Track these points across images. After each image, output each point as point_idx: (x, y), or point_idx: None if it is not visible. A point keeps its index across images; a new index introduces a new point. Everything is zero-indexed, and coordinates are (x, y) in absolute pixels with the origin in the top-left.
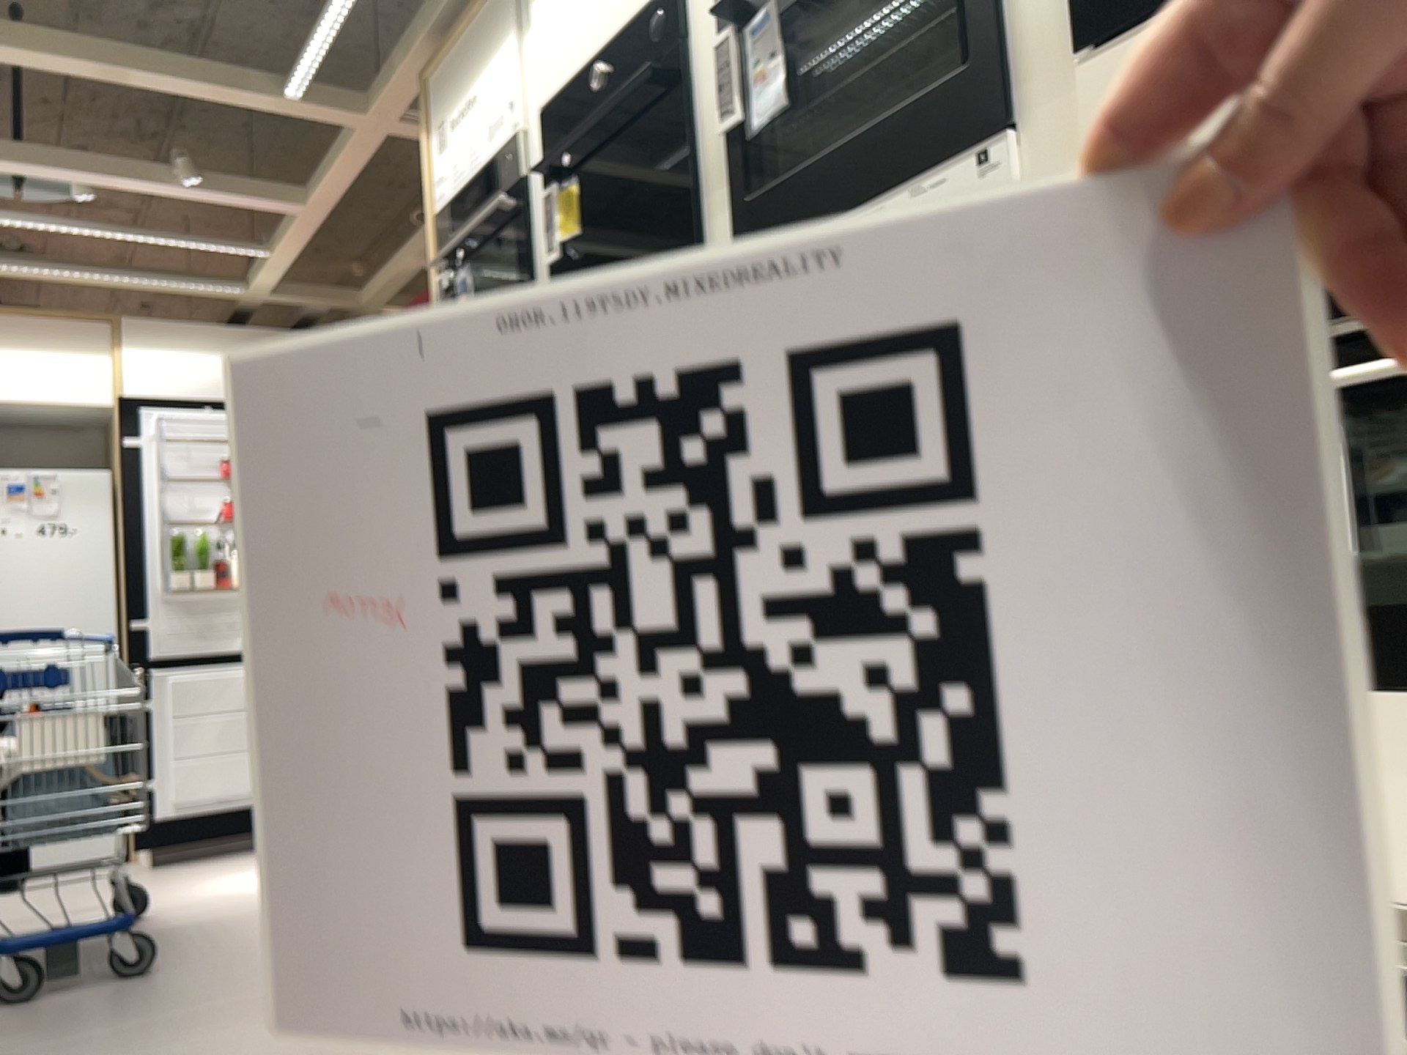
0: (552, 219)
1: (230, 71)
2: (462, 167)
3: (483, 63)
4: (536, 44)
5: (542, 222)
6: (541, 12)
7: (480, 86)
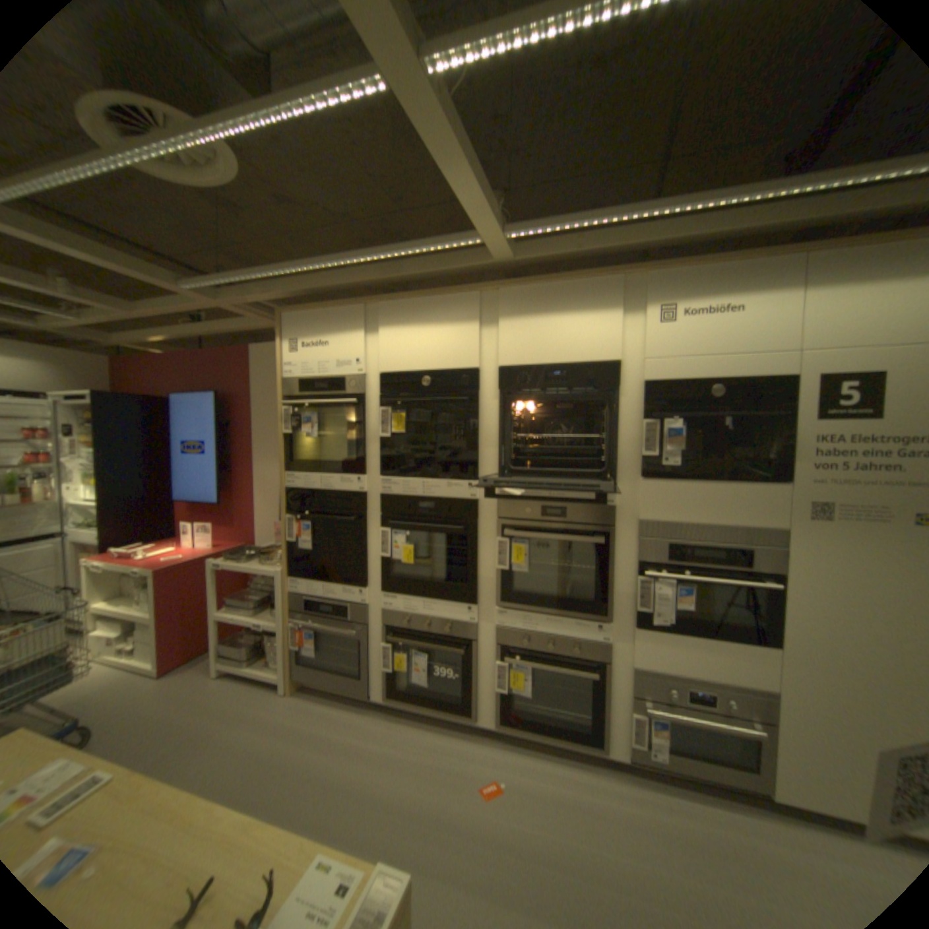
0: (391, 425)
1: (149, 267)
2: (311, 368)
3: (336, 332)
4: (381, 346)
5: (374, 417)
6: (388, 336)
7: (333, 341)
